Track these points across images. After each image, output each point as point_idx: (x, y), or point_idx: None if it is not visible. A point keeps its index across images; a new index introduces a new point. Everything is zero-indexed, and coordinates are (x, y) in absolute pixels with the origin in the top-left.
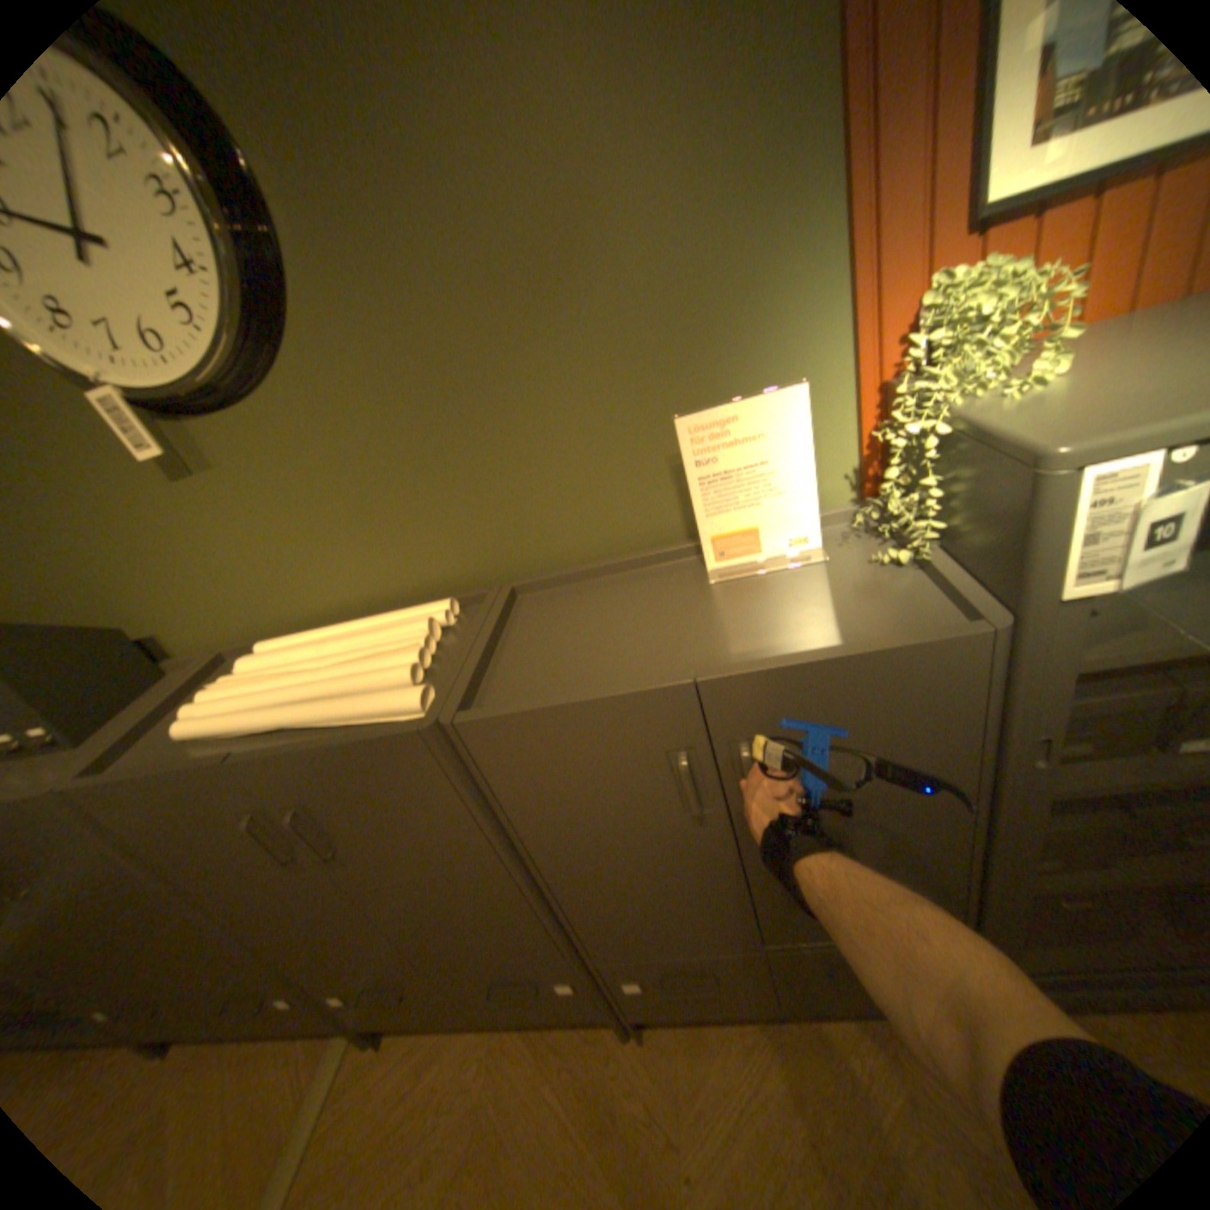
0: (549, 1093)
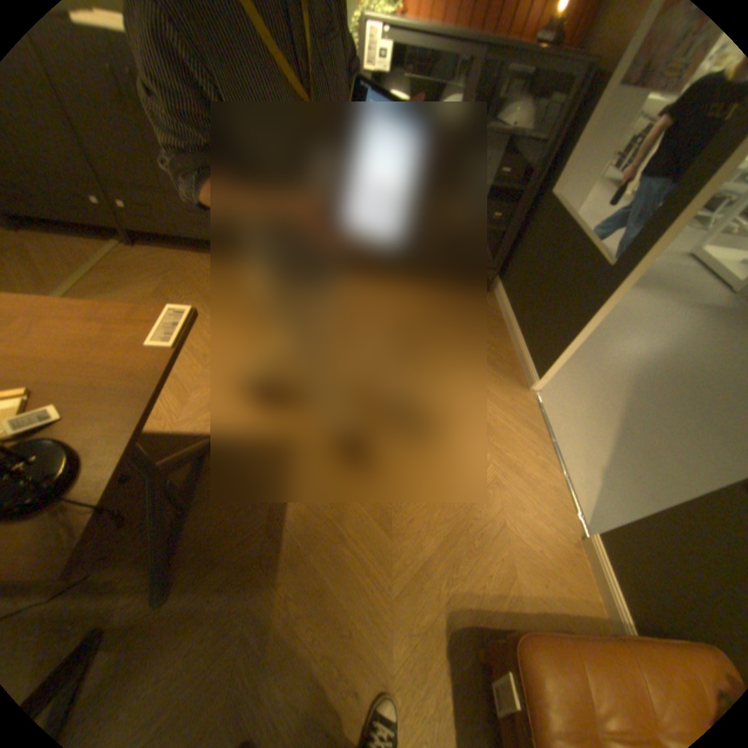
0: (206, 263)
